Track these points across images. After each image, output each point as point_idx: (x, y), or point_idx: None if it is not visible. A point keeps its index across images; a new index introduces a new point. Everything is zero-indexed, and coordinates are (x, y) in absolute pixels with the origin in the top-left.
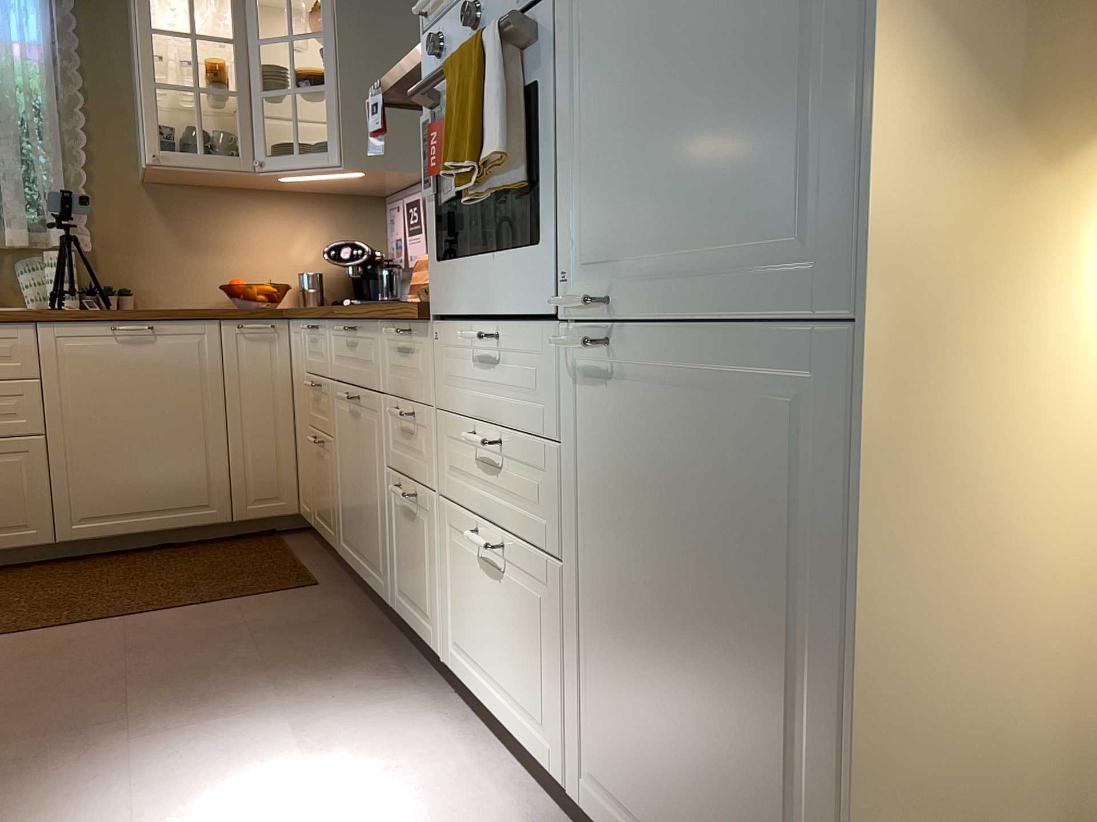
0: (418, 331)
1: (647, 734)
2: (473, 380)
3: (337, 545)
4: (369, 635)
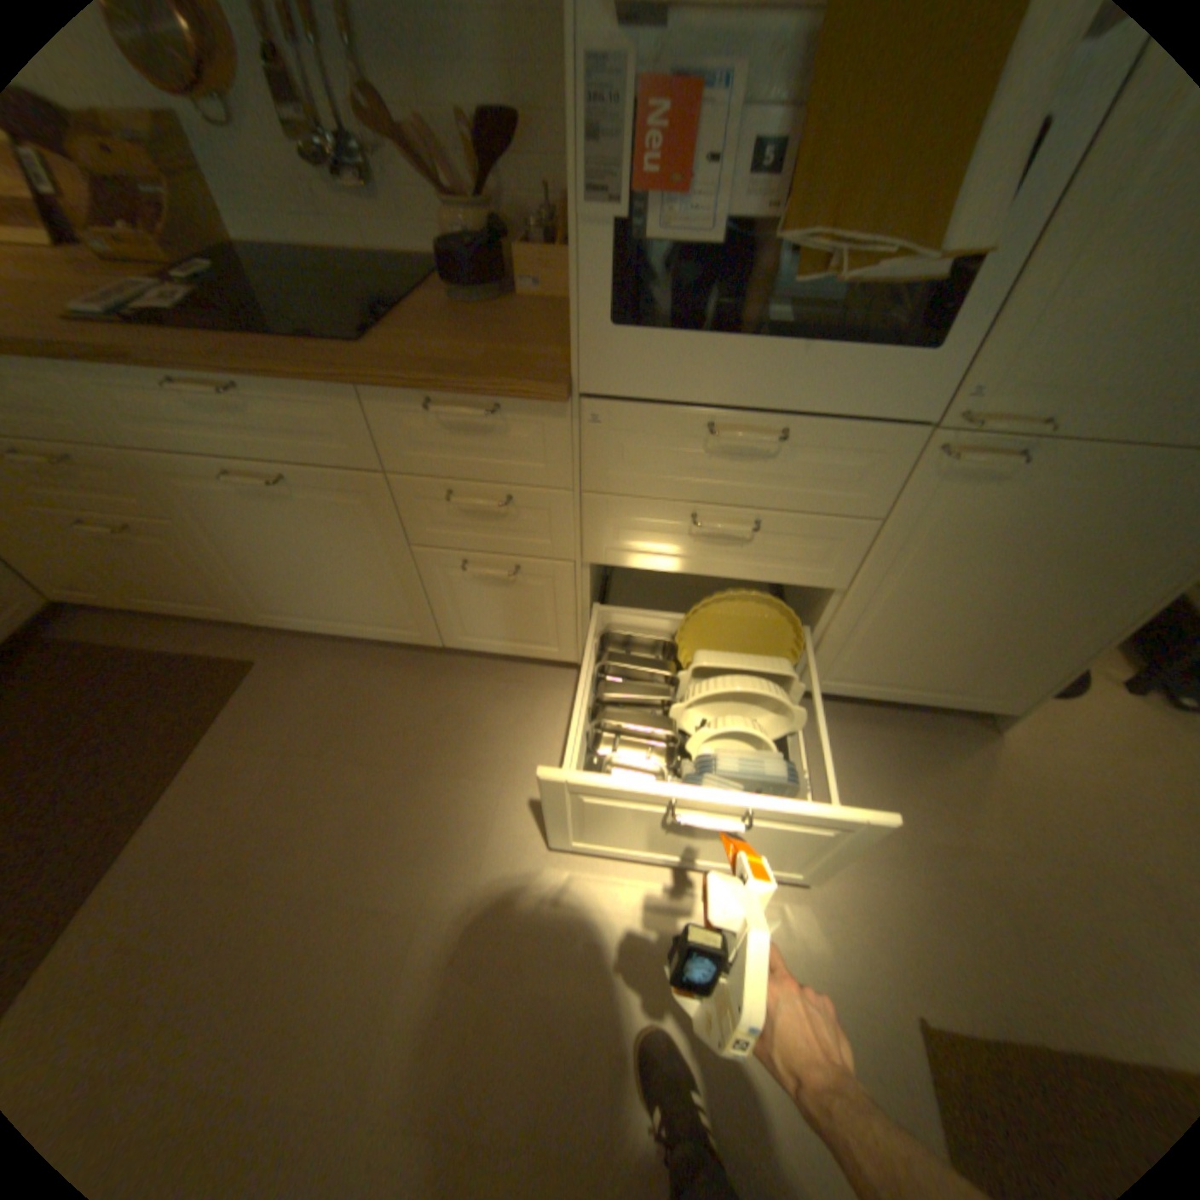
0: (523, 408)
1: (915, 651)
2: (695, 466)
3: (242, 618)
4: (416, 674)
